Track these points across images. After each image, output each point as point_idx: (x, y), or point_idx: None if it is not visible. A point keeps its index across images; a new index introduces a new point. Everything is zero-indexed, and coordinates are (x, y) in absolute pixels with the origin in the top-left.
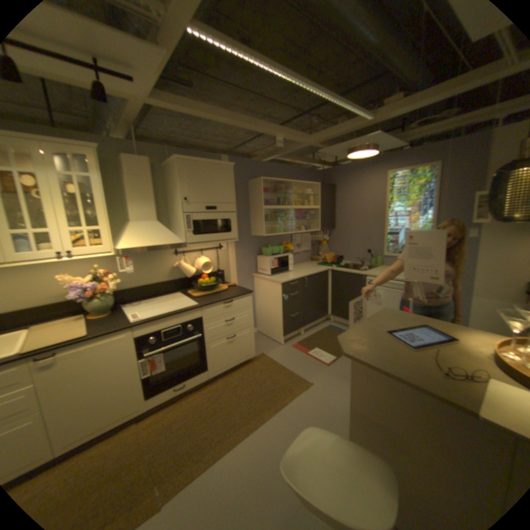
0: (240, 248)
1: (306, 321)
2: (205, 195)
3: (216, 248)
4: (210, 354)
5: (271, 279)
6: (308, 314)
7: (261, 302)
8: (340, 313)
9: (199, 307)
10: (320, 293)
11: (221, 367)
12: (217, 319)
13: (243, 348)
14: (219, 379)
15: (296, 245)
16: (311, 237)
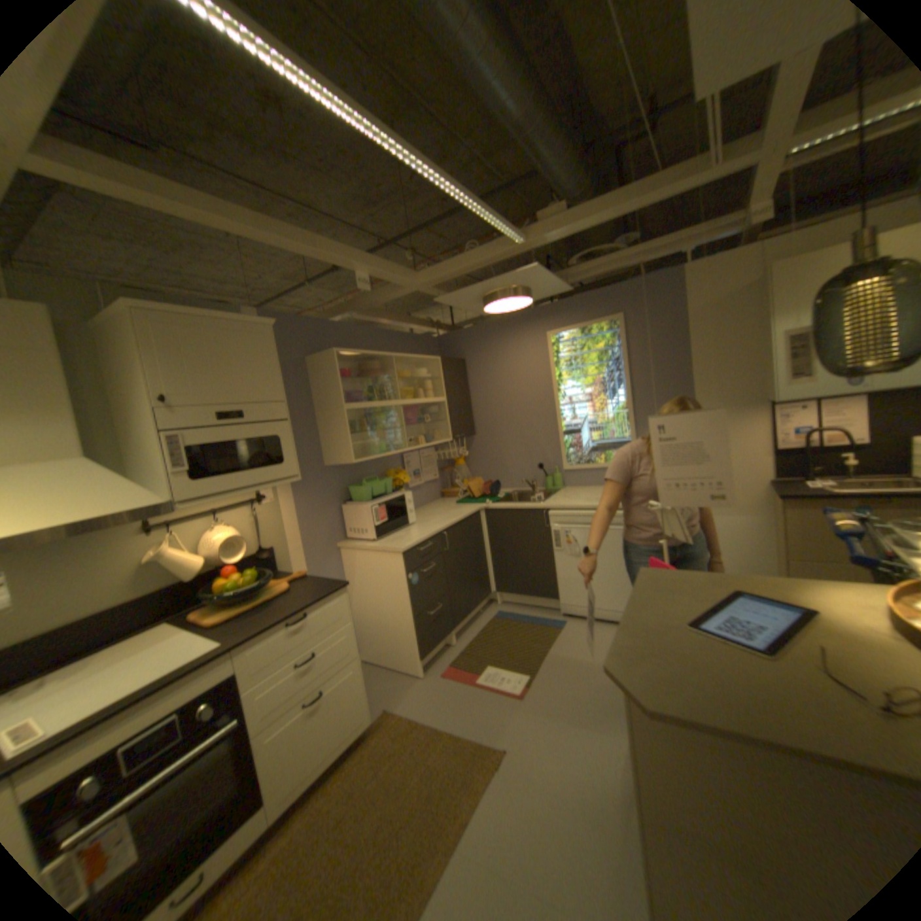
0: (303, 495)
1: (457, 616)
2: (211, 388)
3: (248, 502)
4: (264, 761)
5: (377, 547)
6: (457, 601)
7: (362, 598)
8: (511, 585)
9: (223, 653)
10: (471, 555)
11: (295, 782)
12: (271, 668)
13: (340, 717)
14: (291, 817)
15: (413, 473)
16: (436, 454)
